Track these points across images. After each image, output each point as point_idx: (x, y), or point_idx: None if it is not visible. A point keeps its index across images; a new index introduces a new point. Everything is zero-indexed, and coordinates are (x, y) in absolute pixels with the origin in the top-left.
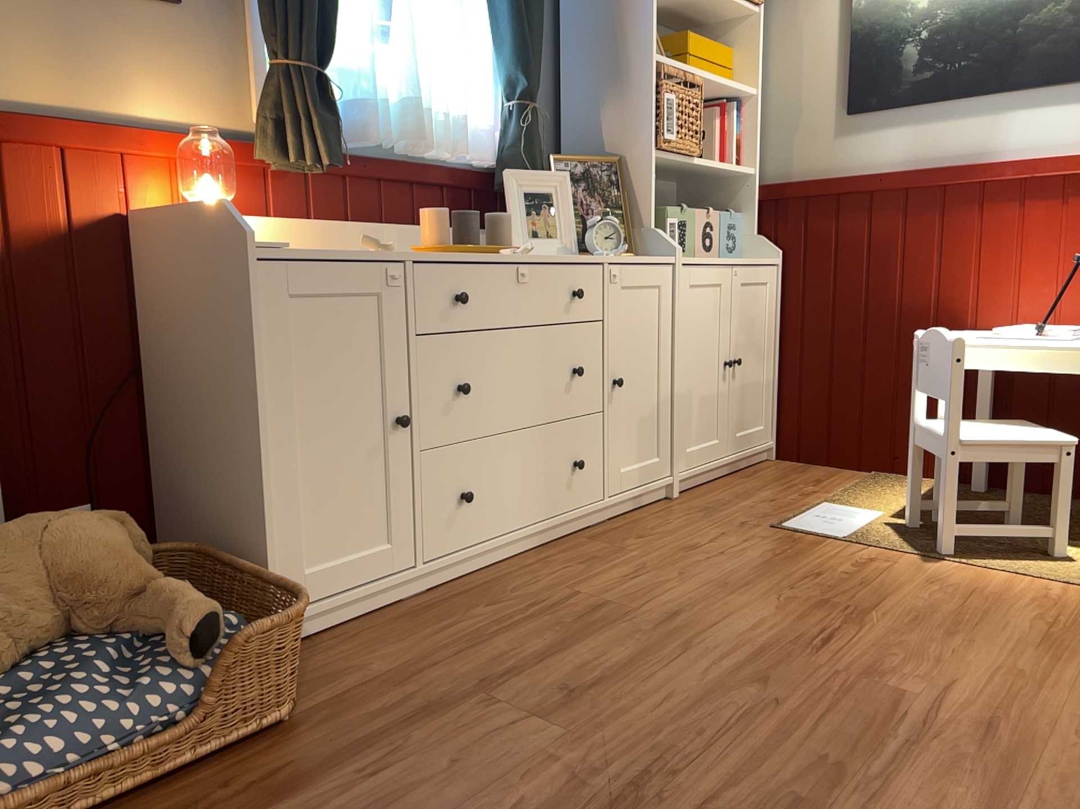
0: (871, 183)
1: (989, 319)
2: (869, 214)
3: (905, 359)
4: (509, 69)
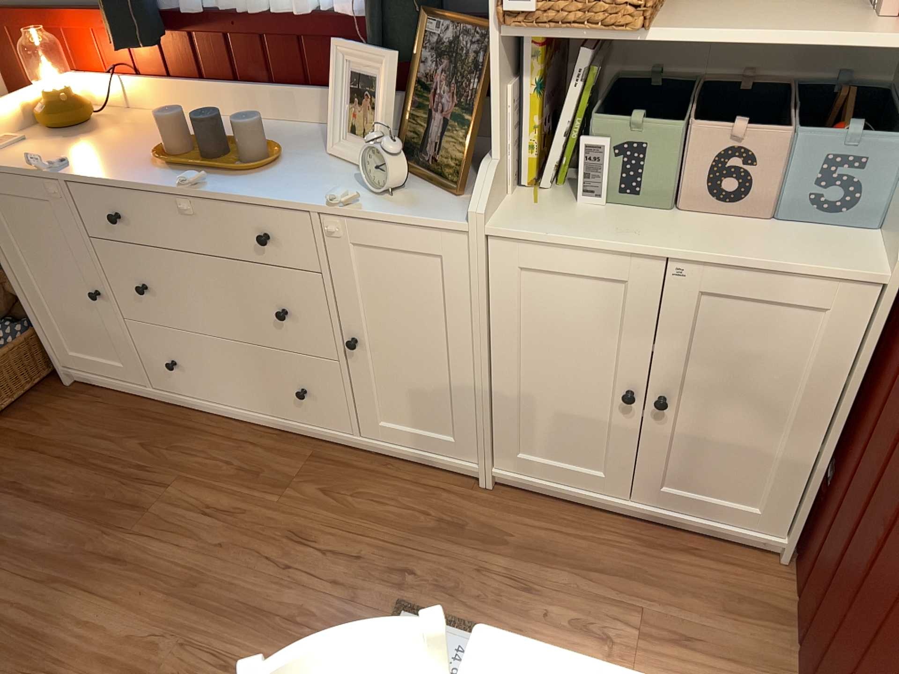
0: None
1: None
2: None
3: (870, 652)
4: None
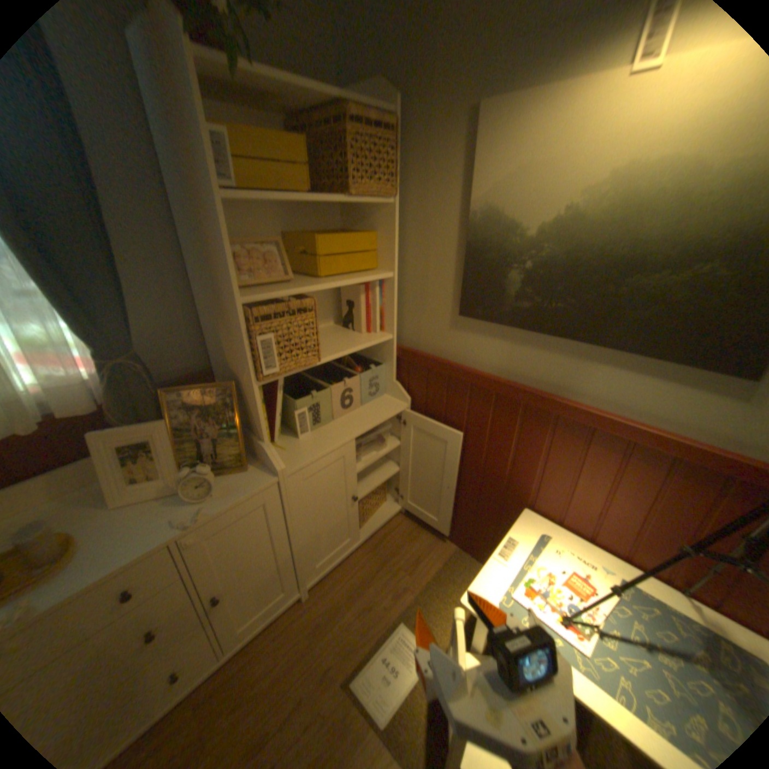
0: (471, 379)
1: (545, 509)
2: (469, 398)
3: (484, 502)
4: (74, 332)
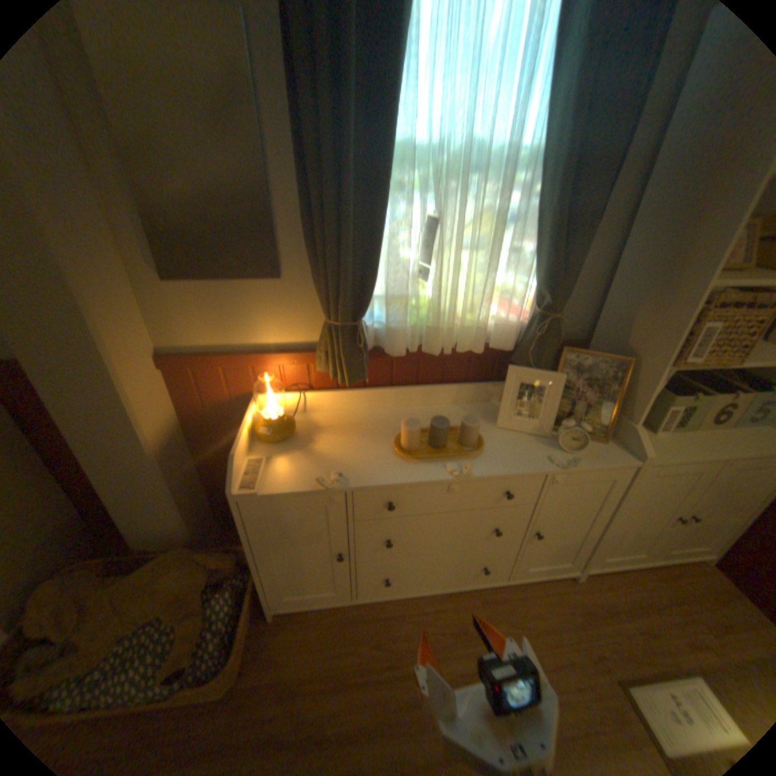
0: None
1: None
2: None
3: None
4: (541, 284)
